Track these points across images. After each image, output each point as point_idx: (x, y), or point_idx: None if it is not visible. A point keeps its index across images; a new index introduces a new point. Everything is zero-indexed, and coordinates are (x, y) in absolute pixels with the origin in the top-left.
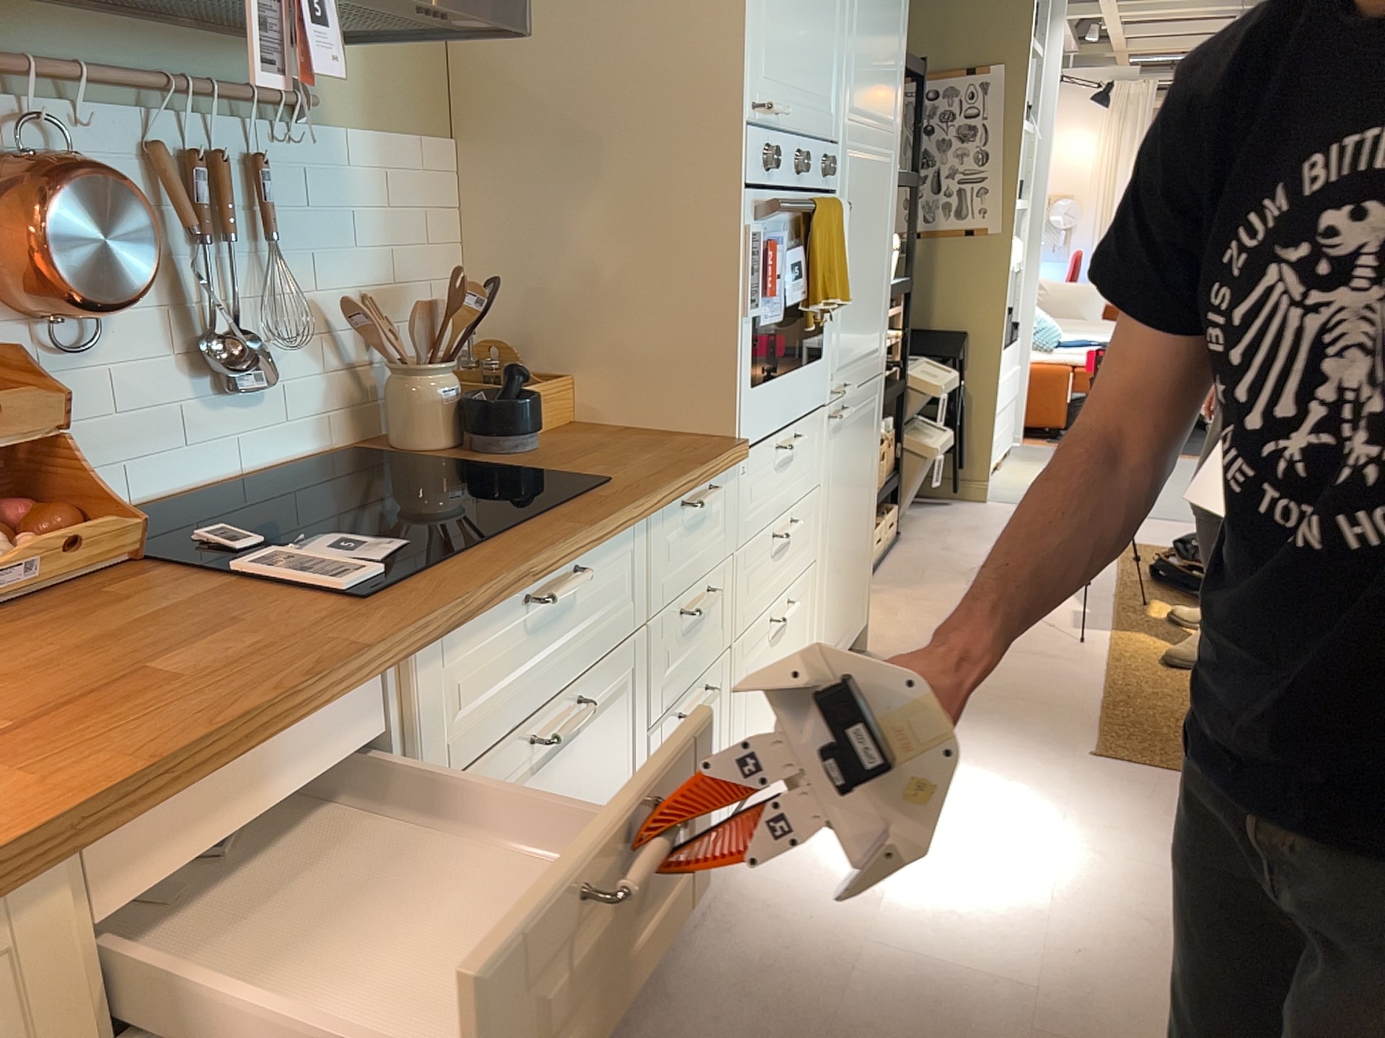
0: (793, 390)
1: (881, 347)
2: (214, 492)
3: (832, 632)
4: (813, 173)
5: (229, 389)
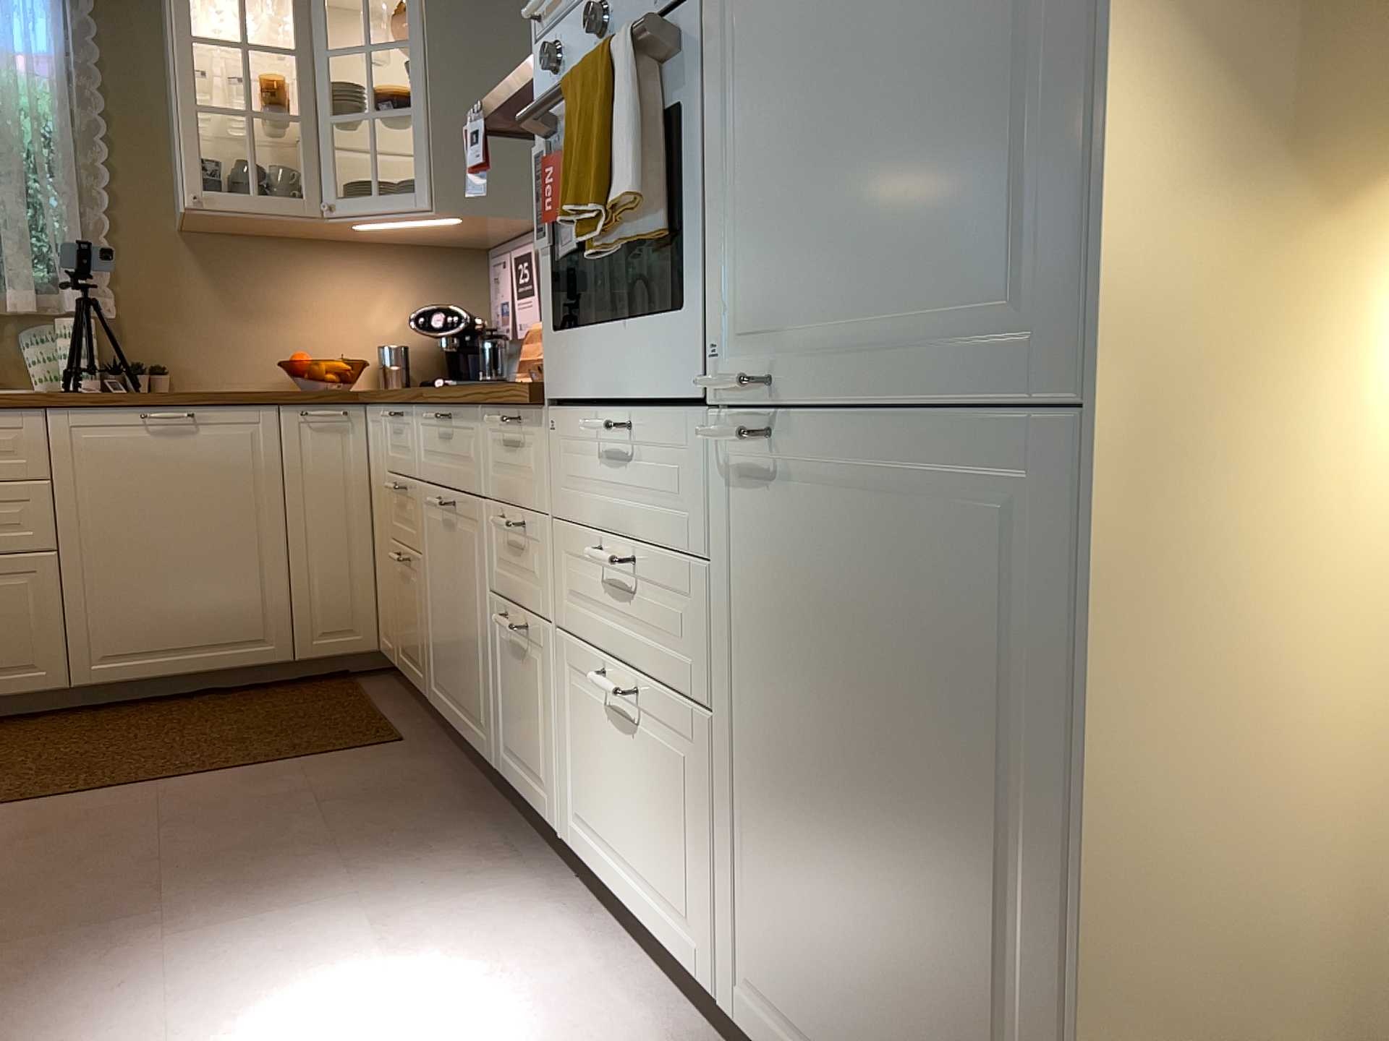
0: (618, 351)
1: (1058, 309)
2: None
3: (796, 993)
4: (636, 8)
5: None
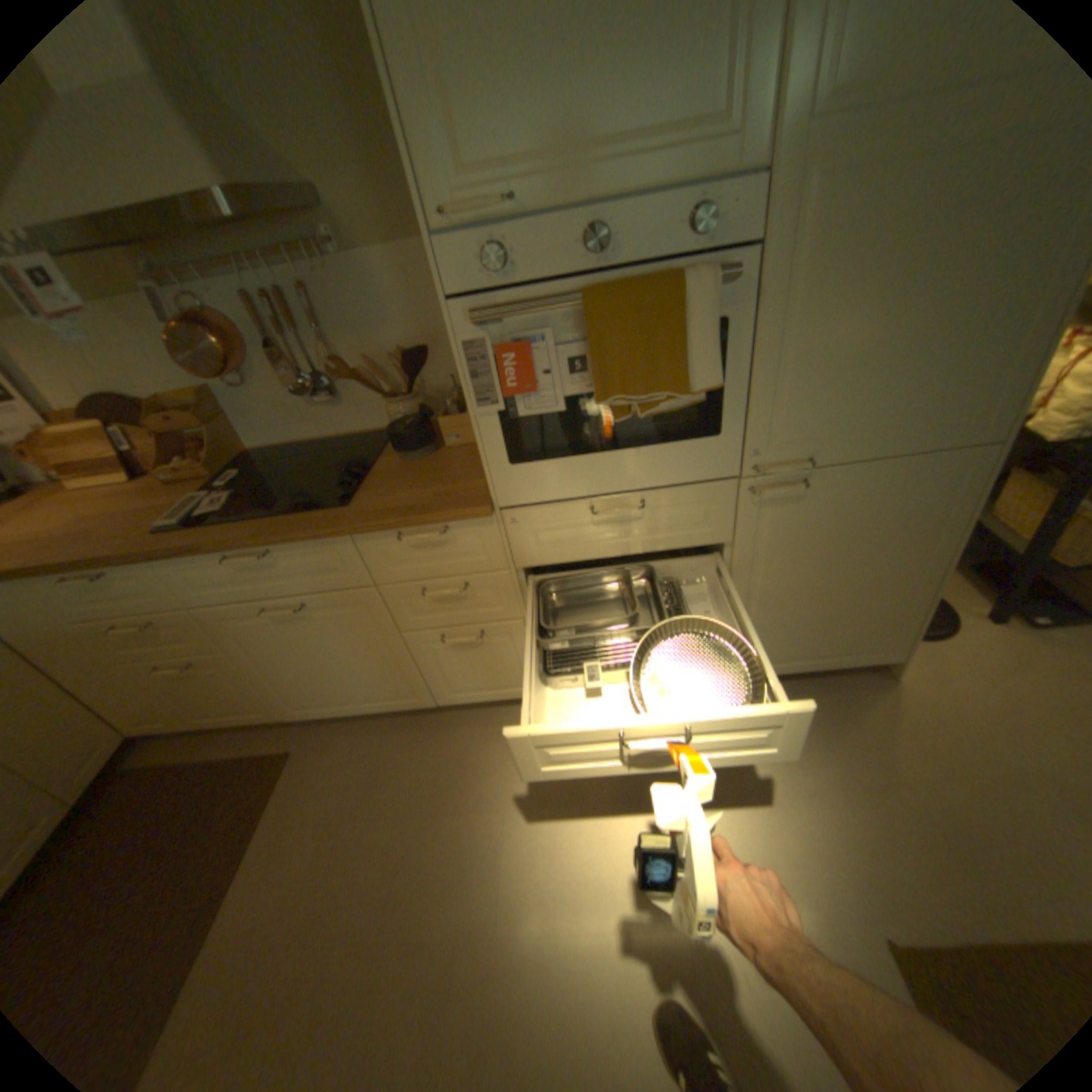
0: (619, 466)
1: (991, 413)
2: (324, 441)
3: (777, 651)
4: (649, 238)
5: (318, 399)
